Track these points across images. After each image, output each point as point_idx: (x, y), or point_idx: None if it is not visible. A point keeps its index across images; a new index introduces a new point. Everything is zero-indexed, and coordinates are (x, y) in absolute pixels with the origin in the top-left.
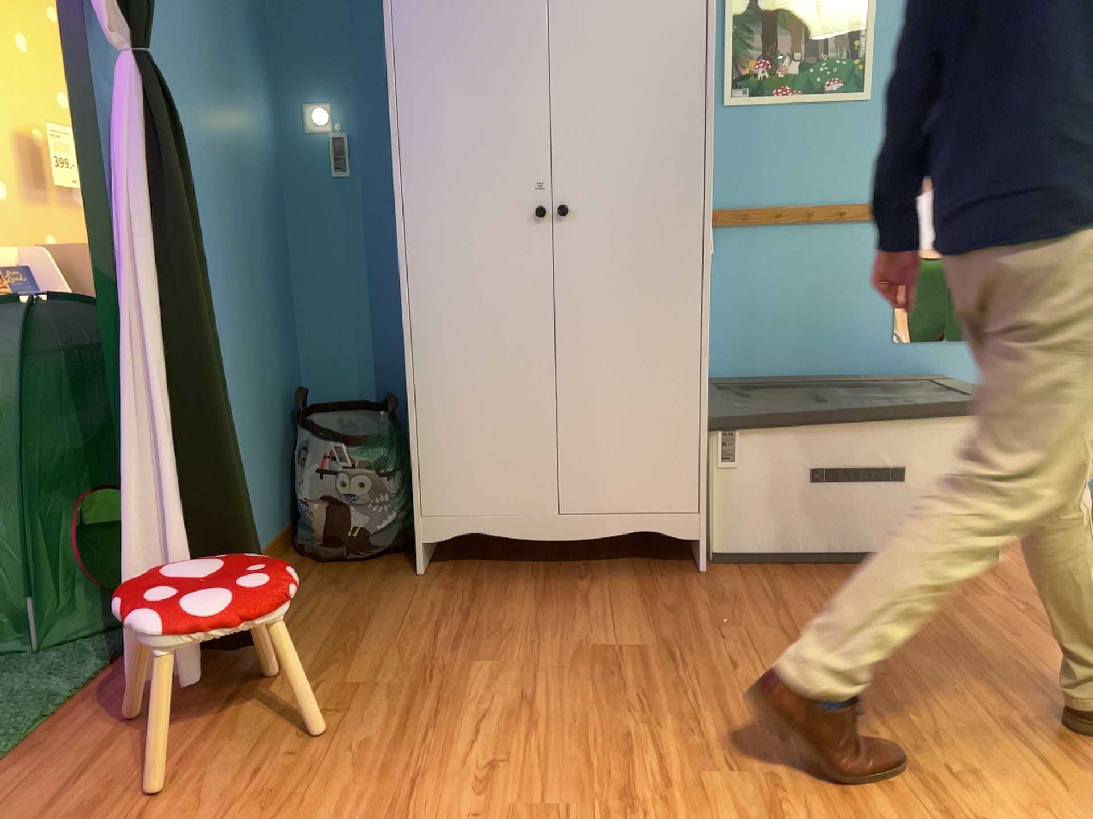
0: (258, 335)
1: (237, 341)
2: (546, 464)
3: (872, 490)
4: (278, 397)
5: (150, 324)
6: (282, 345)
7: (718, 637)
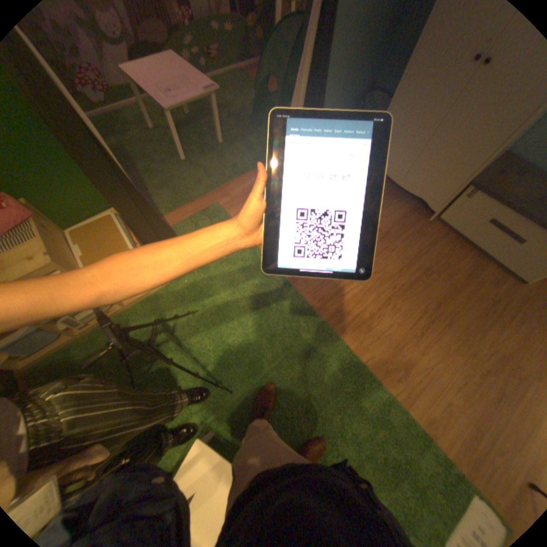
0: (363, 59)
1: (351, 64)
2: (409, 162)
3: (505, 238)
4: (362, 84)
5: (306, 75)
6: (374, 61)
7: (402, 241)
